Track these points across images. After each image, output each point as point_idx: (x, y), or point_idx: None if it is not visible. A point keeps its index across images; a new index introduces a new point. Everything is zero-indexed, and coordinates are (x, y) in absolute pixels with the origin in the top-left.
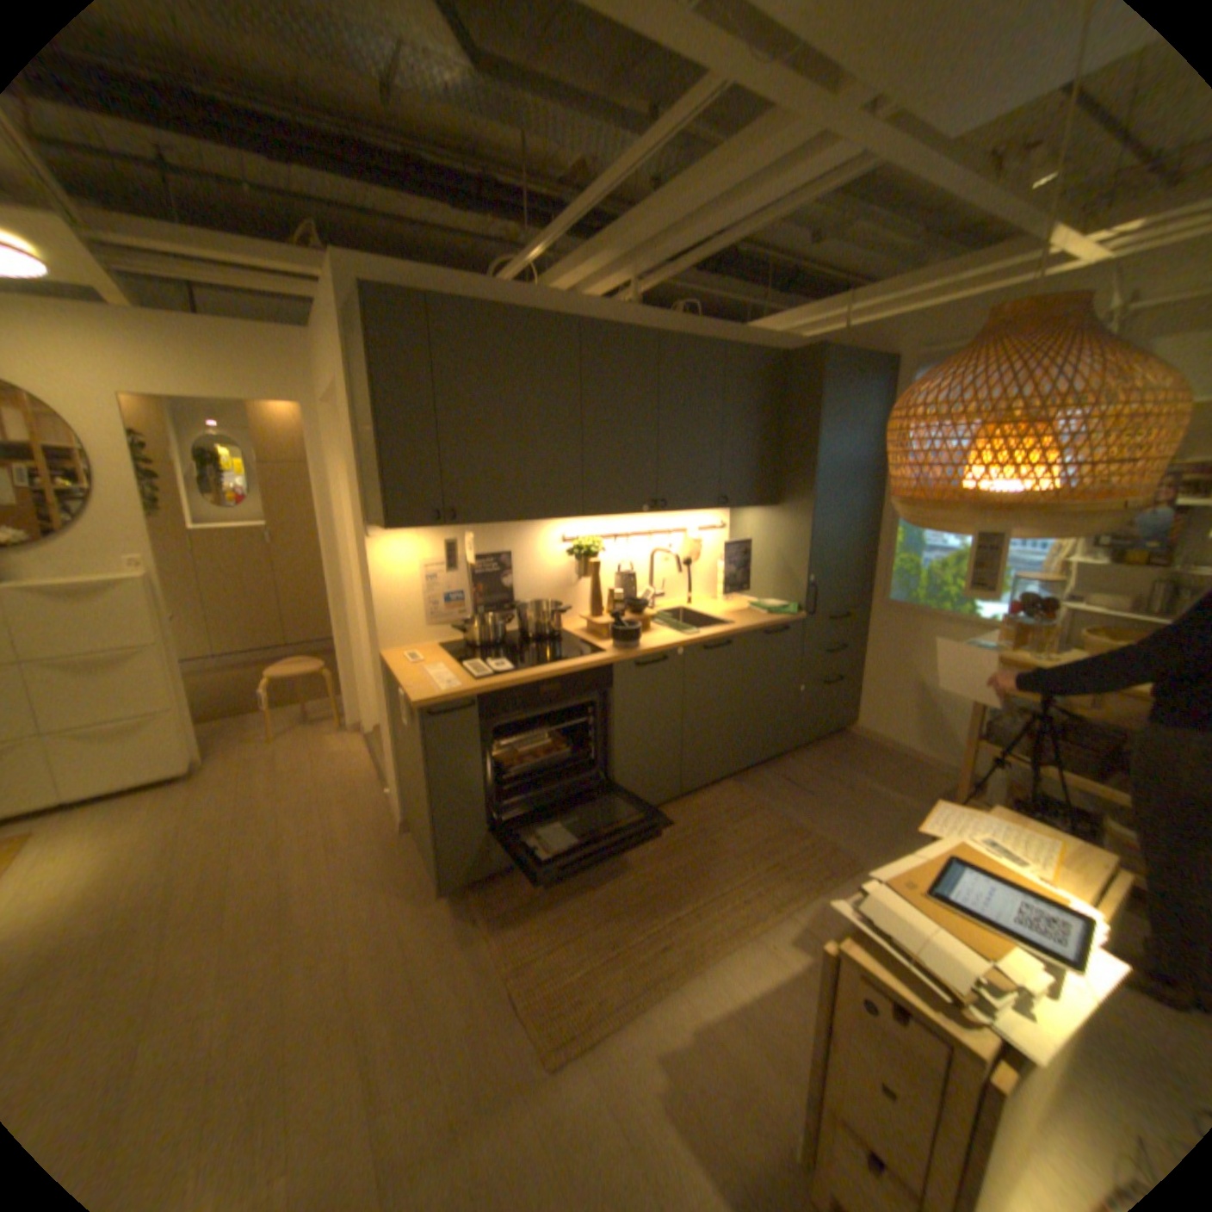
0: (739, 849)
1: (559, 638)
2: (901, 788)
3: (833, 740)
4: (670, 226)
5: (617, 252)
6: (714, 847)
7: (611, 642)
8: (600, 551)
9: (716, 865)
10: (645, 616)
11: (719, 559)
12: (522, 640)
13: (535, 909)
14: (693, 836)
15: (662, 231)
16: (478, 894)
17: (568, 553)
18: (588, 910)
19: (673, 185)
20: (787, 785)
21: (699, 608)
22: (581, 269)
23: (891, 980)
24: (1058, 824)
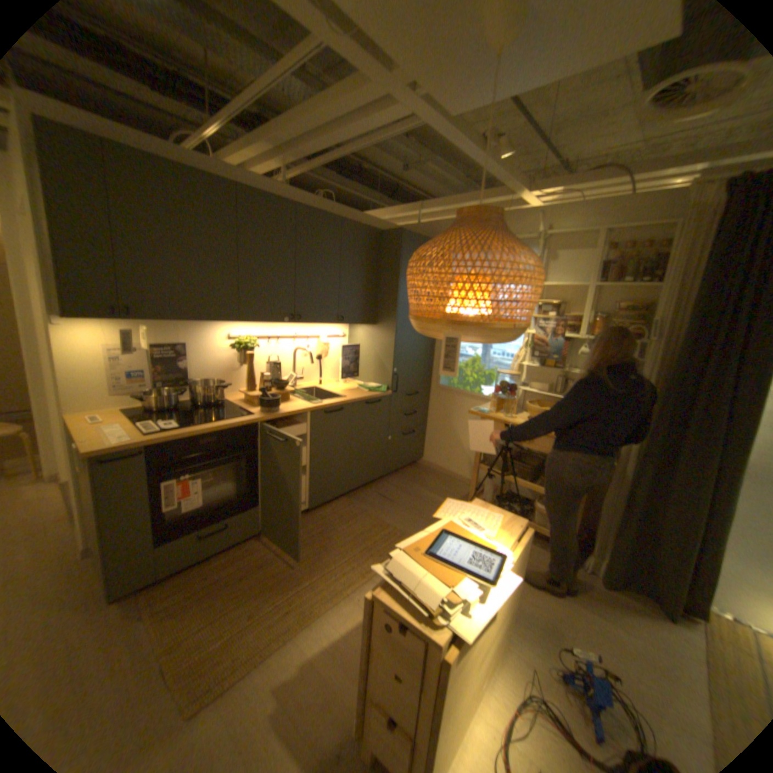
0: (344, 541)
1: (222, 406)
2: (442, 494)
3: (409, 469)
4: (304, 136)
5: (268, 146)
6: (328, 541)
7: (259, 409)
8: (256, 347)
9: (328, 553)
10: (288, 392)
11: (341, 357)
12: (192, 407)
13: (192, 601)
14: (315, 536)
15: (299, 138)
16: (146, 597)
17: (231, 347)
18: (234, 595)
19: (301, 108)
20: (379, 497)
21: (326, 388)
22: (244, 153)
23: (398, 609)
24: (515, 507)
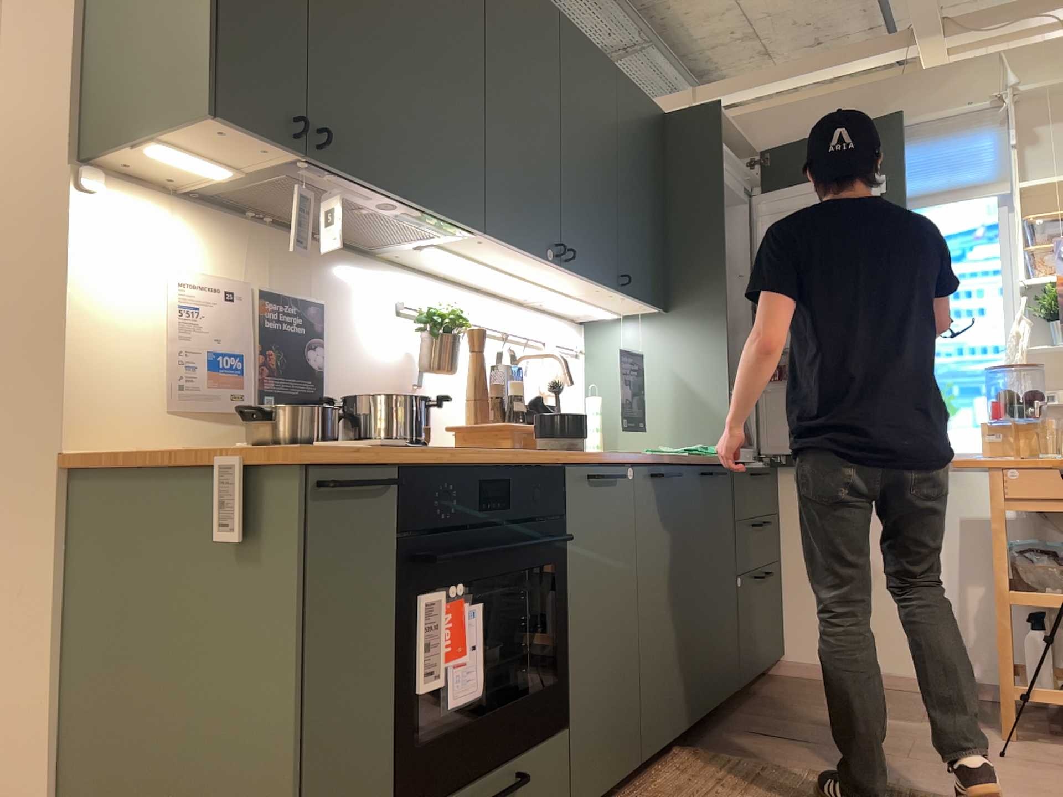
0: None
1: None
2: (903, 714)
3: (767, 684)
4: None
5: None
6: None
7: (548, 440)
8: (460, 332)
9: None
10: None
11: (587, 397)
12: None
13: None
14: None
15: None
16: None
17: (416, 324)
18: None
19: None
20: (764, 737)
21: None
22: None
23: None
24: None
